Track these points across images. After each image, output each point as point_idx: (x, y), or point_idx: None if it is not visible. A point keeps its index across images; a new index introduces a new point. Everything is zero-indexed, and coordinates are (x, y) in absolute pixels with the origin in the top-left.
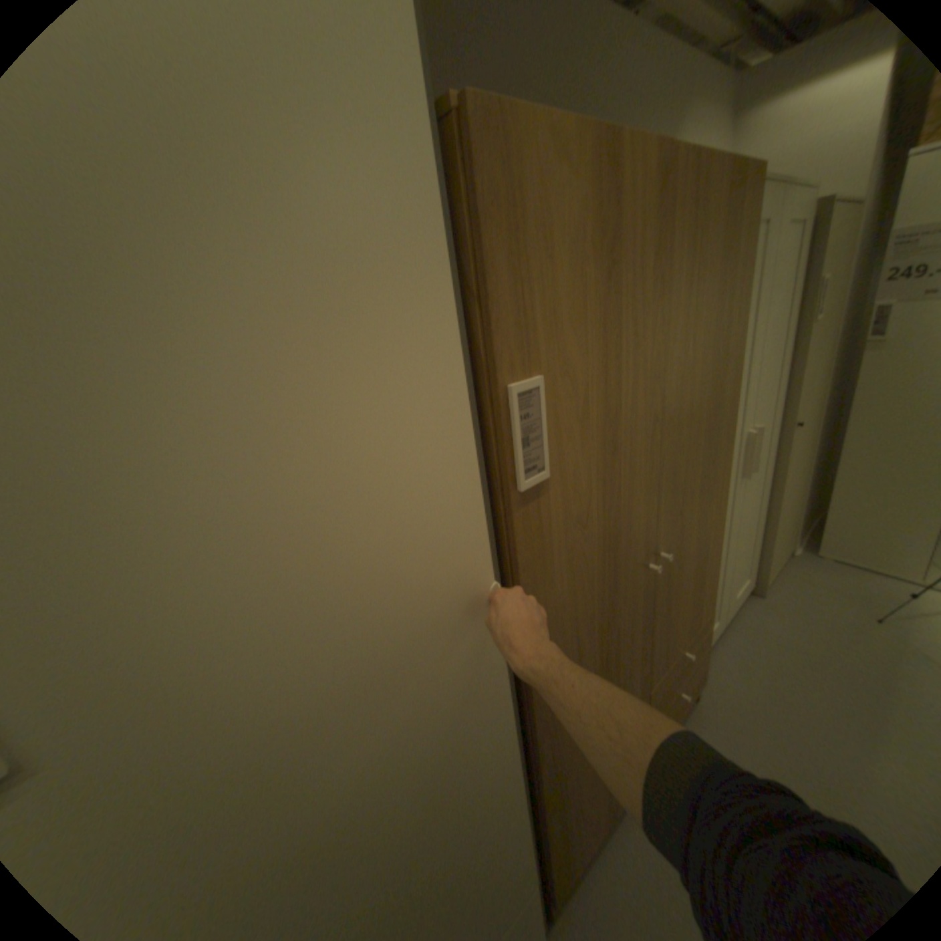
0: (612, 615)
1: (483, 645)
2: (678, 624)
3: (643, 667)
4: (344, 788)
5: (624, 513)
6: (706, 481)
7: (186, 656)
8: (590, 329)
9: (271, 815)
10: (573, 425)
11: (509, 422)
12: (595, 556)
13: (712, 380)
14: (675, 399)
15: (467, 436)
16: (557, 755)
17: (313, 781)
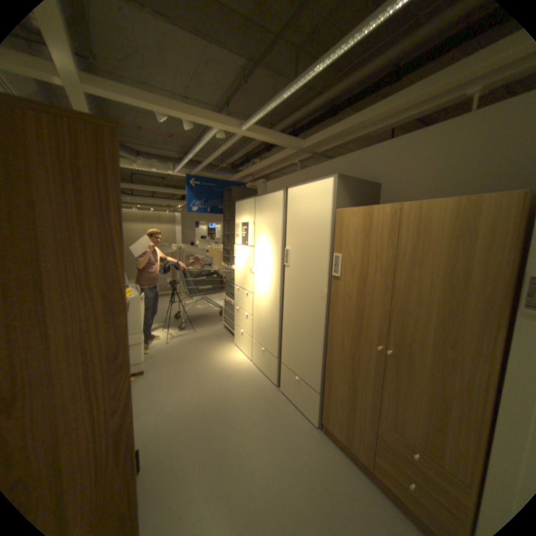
0: (359, 343)
1: (322, 301)
2: (410, 418)
3: (375, 395)
4: (301, 299)
5: (368, 310)
6: (443, 354)
7: (297, 266)
8: (359, 249)
9: (296, 292)
10: (350, 270)
11: (334, 261)
12: (354, 313)
13: (445, 296)
14: (404, 288)
15: (328, 260)
16: (332, 361)
17: (299, 293)
